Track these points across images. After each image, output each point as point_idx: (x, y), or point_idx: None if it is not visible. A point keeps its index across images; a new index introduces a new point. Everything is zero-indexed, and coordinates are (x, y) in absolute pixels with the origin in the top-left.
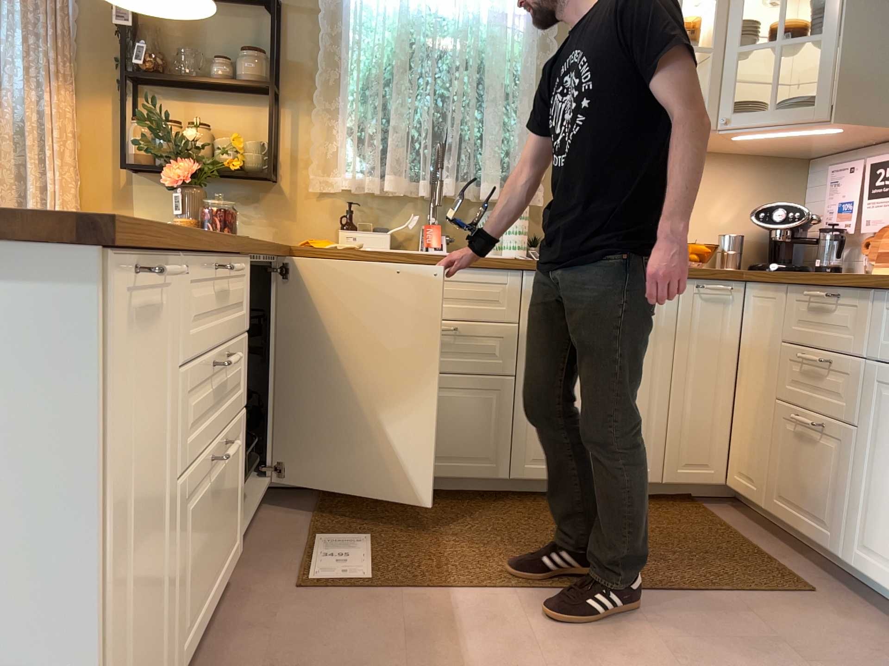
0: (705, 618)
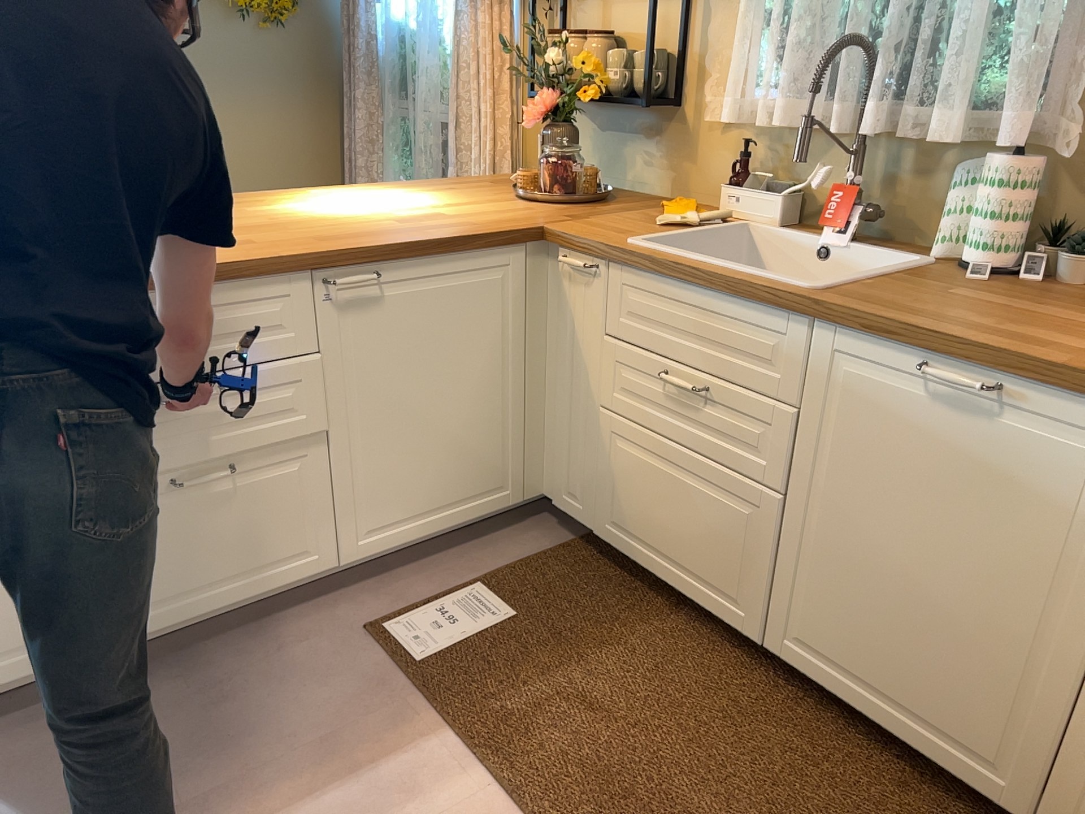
0: None
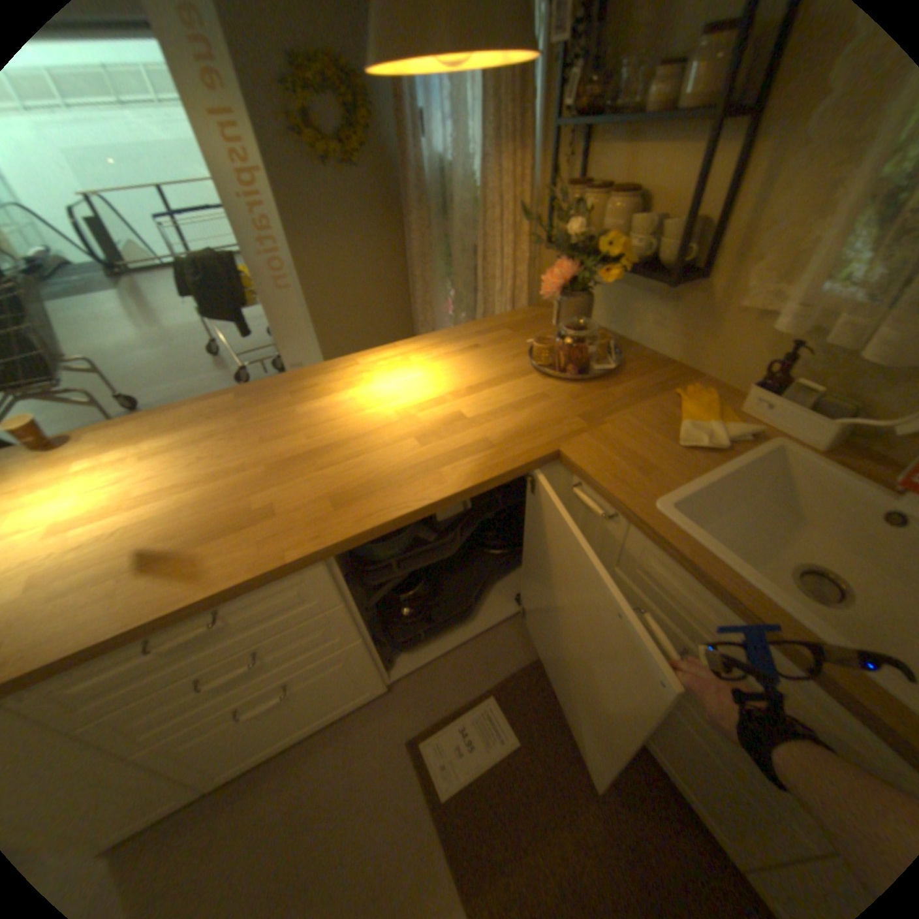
0: None
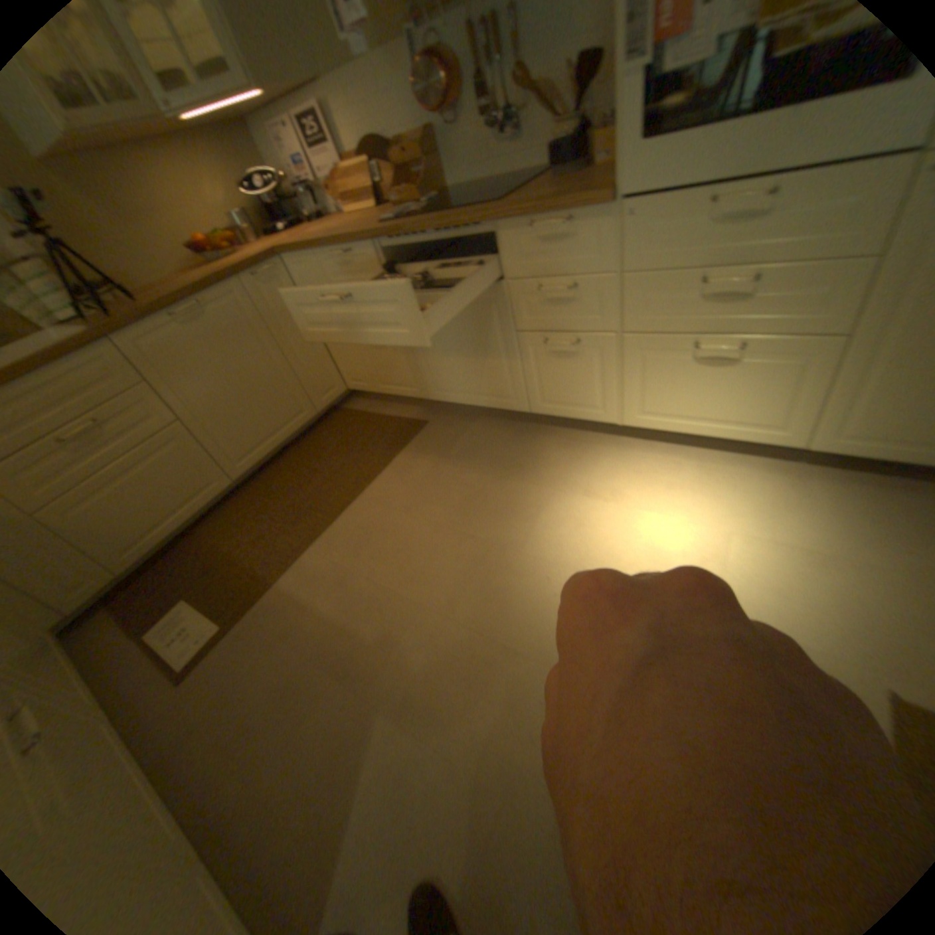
0: (399, 476)
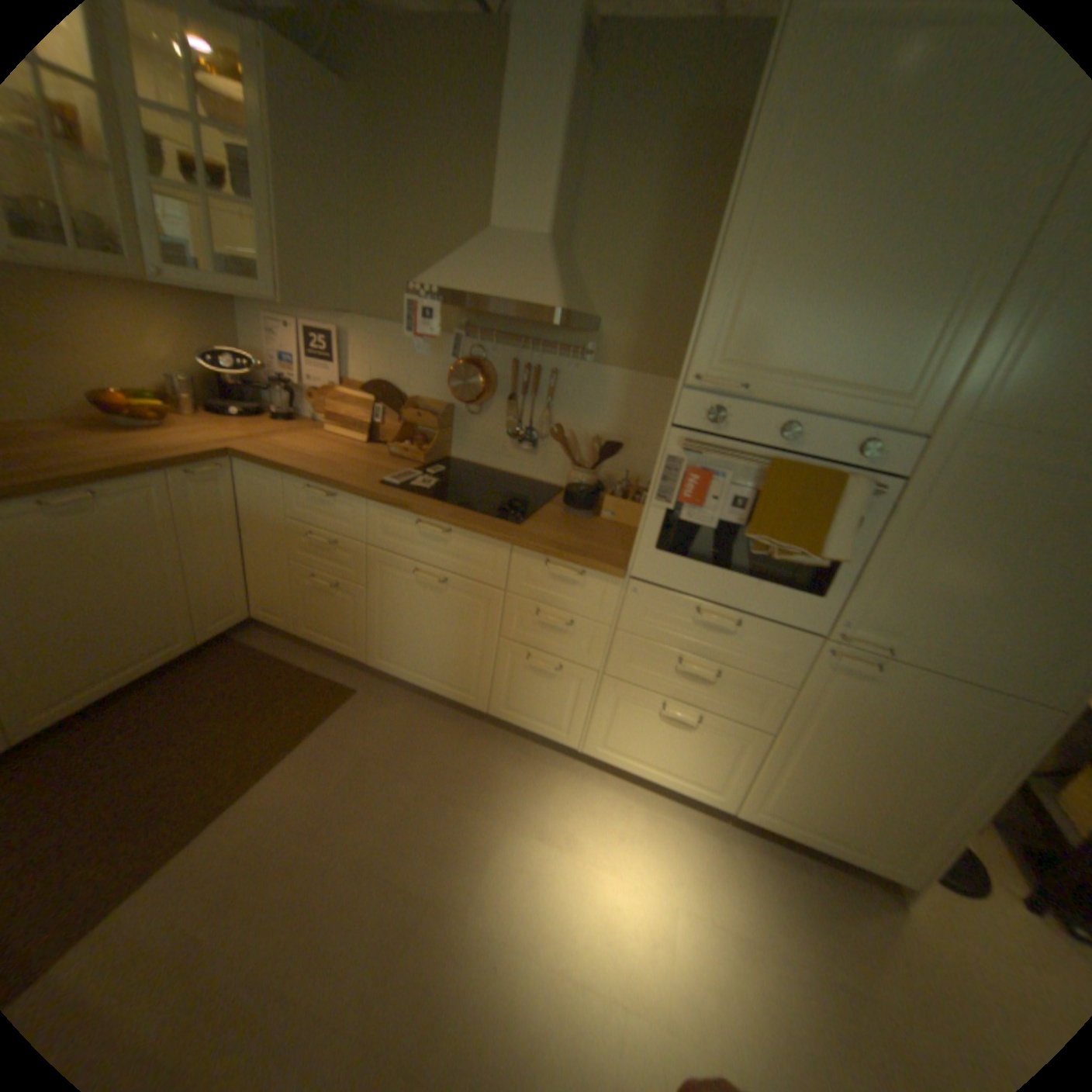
0: (307, 775)
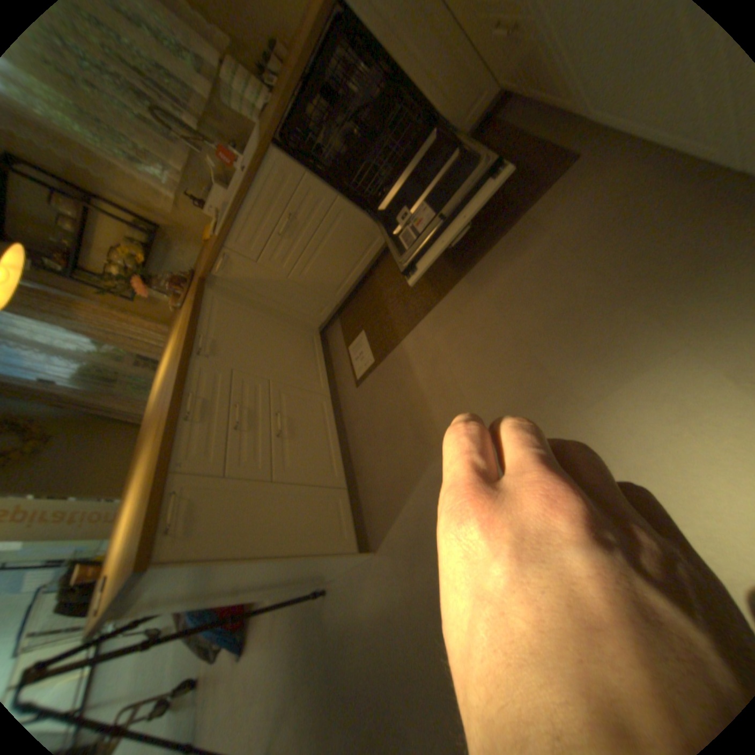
0: (512, 254)
